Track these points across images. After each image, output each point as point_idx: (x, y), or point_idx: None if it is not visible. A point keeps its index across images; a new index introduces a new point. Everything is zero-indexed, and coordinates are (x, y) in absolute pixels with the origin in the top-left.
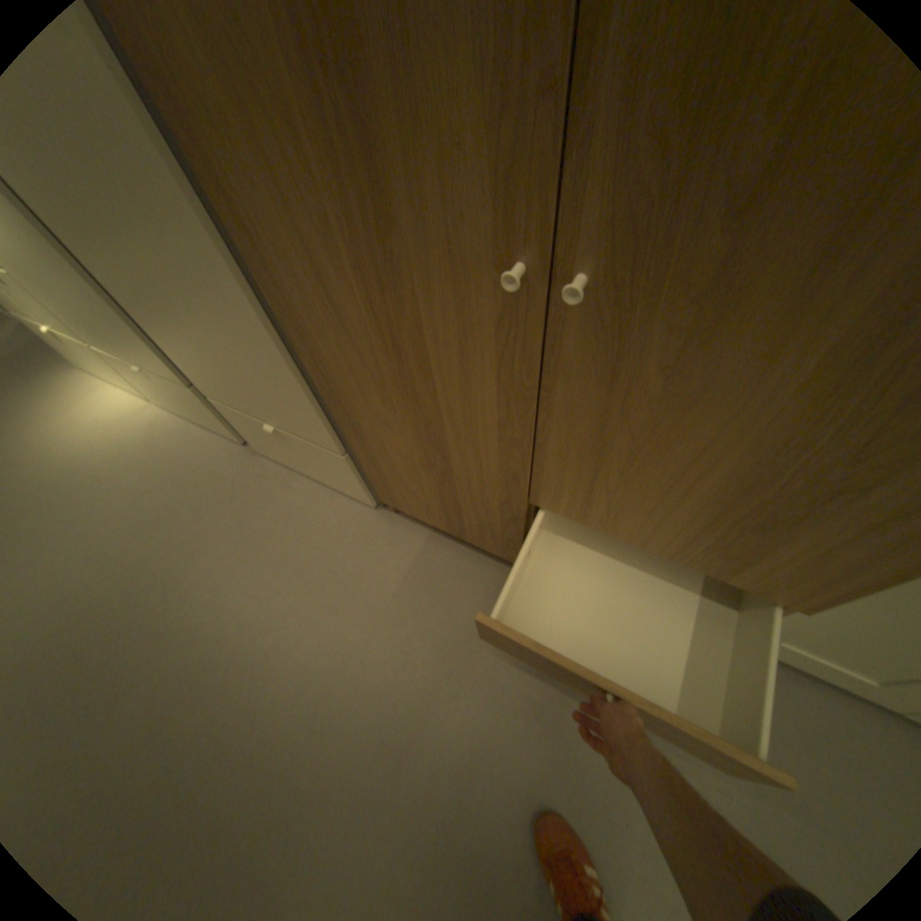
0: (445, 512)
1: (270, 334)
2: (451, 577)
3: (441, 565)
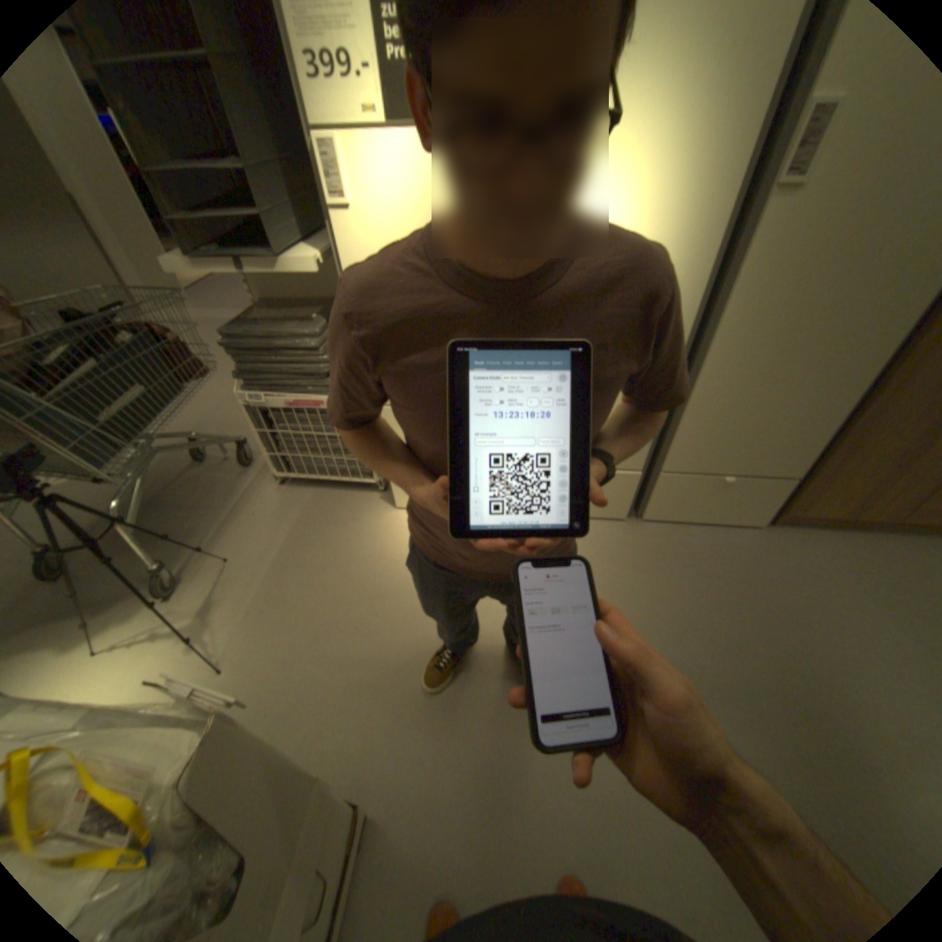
0: (868, 497)
1: (860, 396)
2: (853, 551)
3: (840, 547)
